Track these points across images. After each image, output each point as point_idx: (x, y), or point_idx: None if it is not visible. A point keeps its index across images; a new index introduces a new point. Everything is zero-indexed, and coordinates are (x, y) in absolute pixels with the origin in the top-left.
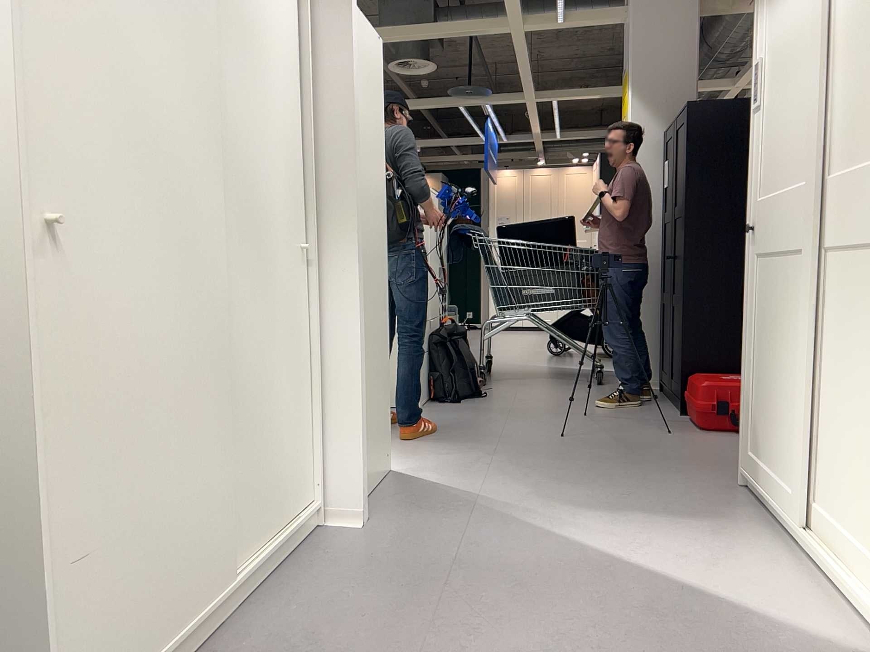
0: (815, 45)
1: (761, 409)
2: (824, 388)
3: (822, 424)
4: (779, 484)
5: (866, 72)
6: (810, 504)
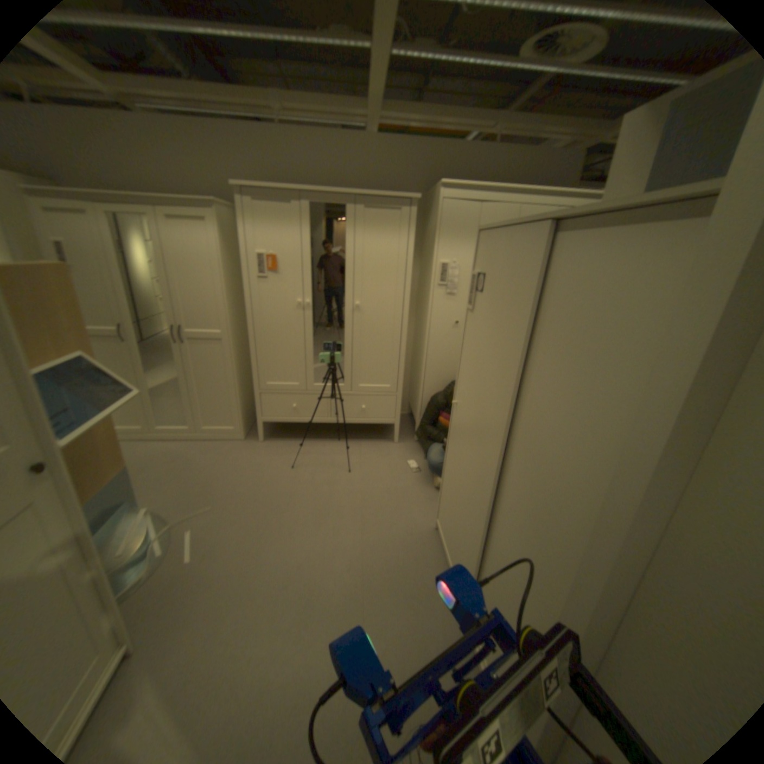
0: None
1: None
2: None
3: None
4: None
5: None
6: None
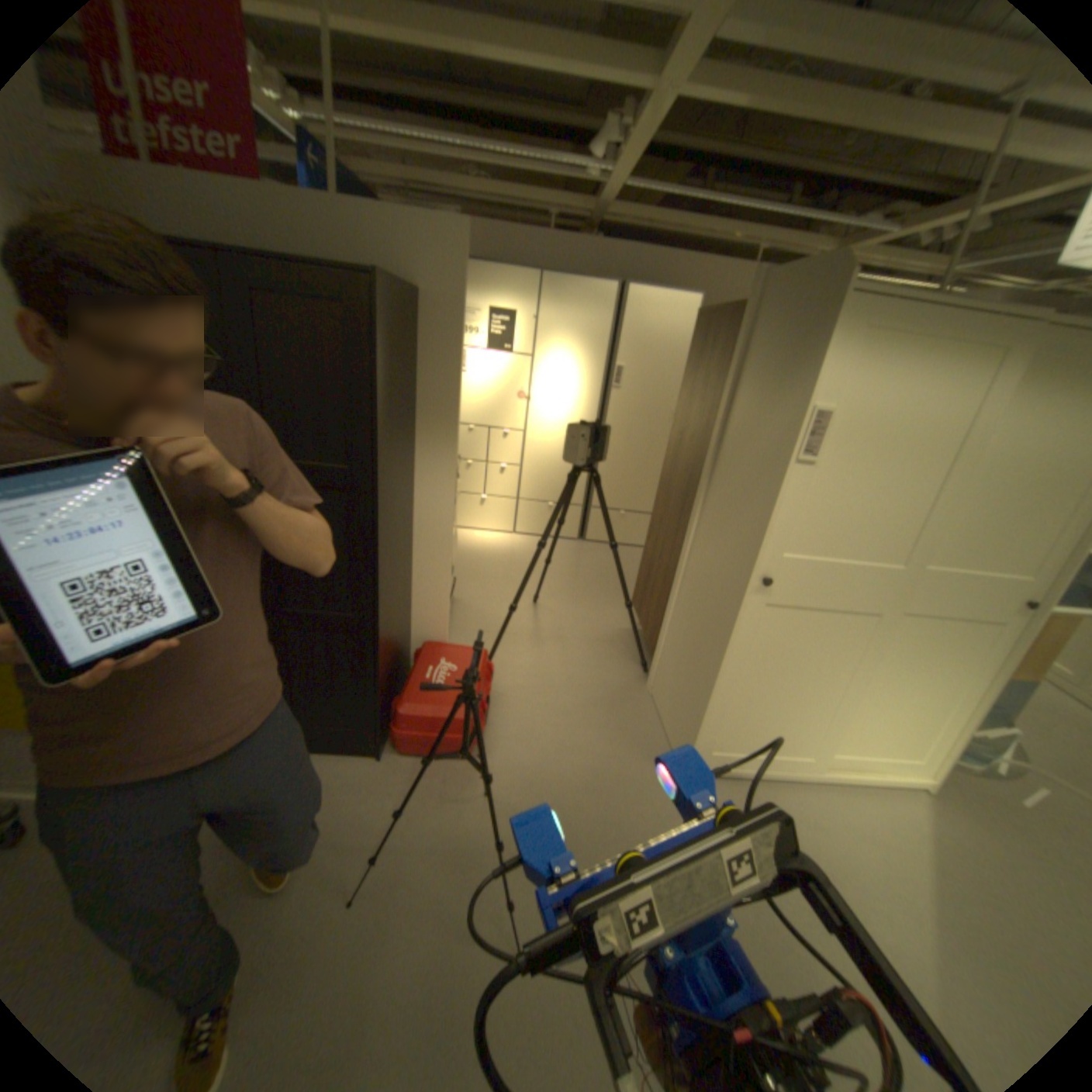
0: (975, 468)
1: (764, 723)
2: (877, 697)
3: (868, 716)
4: (800, 763)
5: (1014, 517)
6: (836, 760)
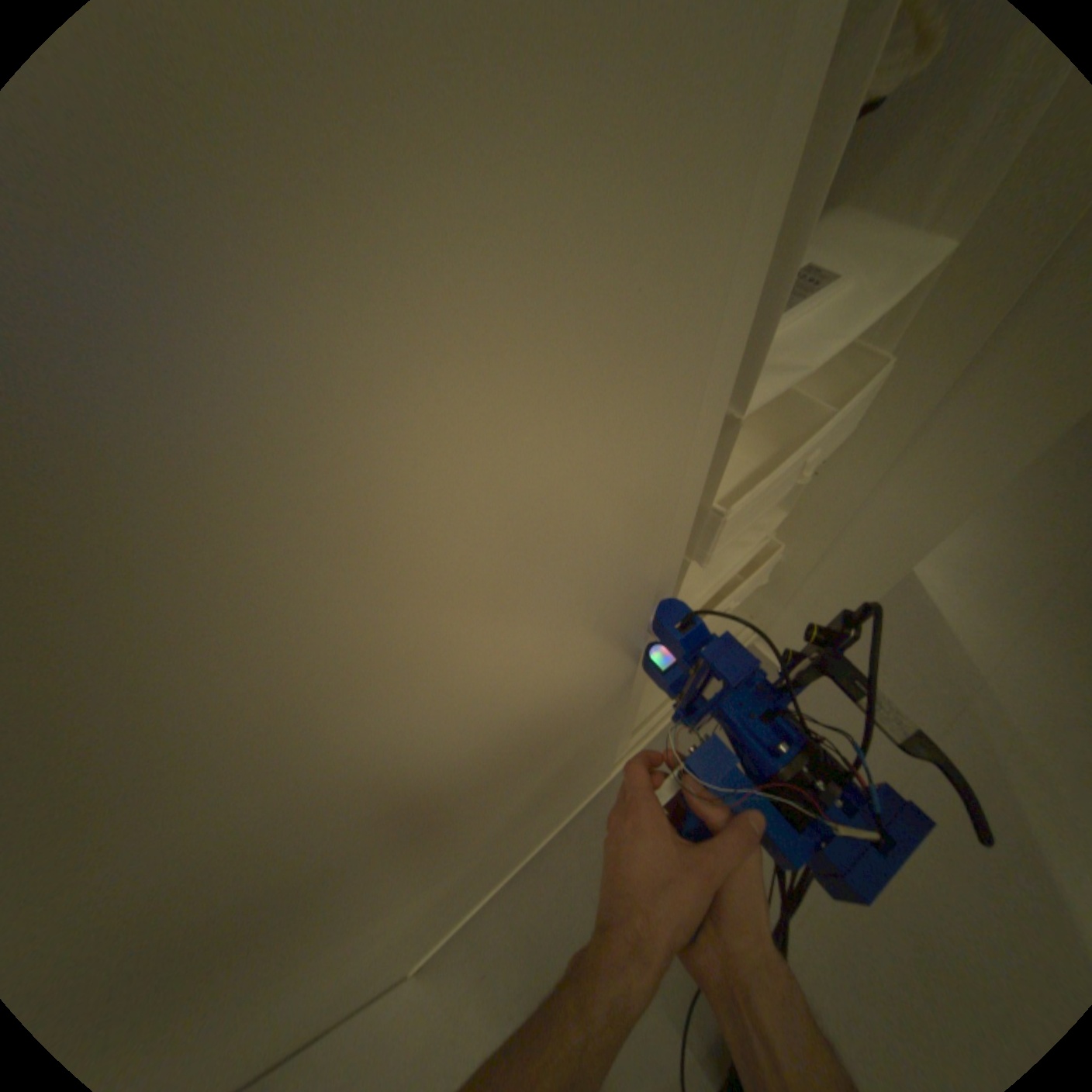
0: None
1: None
2: None
3: None
4: None
5: None
6: None
